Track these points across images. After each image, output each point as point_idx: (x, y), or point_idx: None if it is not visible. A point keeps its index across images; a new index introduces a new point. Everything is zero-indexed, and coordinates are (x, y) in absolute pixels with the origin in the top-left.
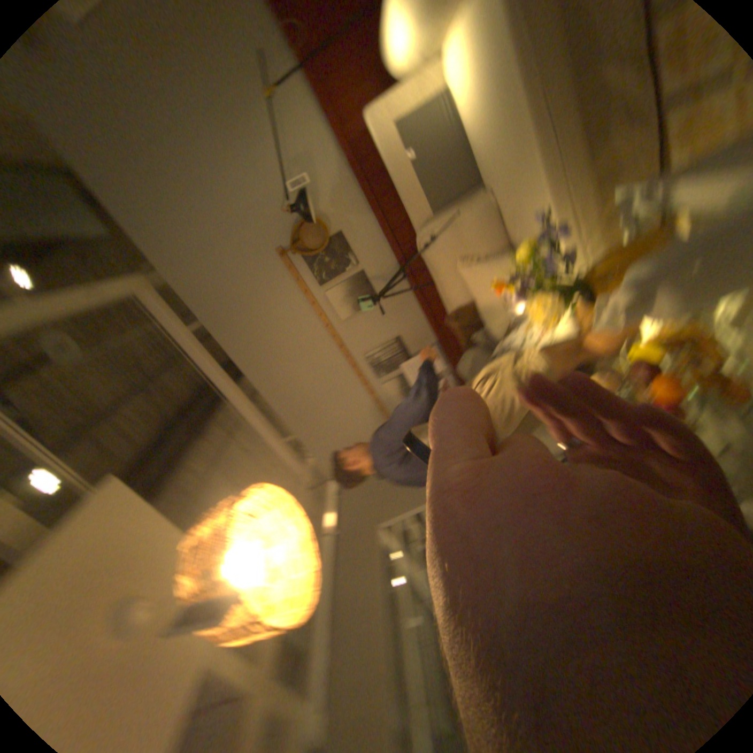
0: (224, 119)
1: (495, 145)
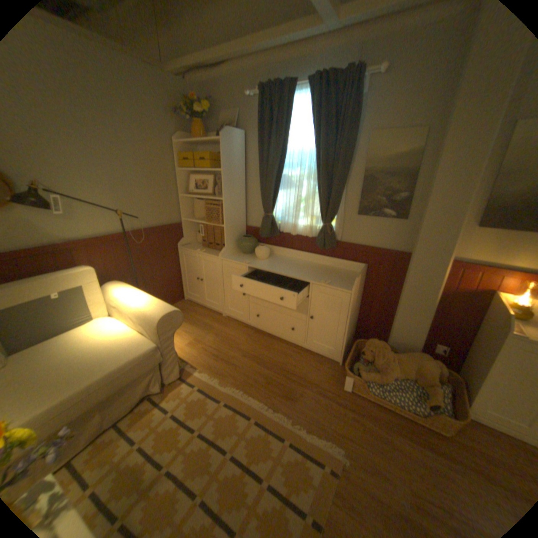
0: (108, 175)
1: (59, 364)
